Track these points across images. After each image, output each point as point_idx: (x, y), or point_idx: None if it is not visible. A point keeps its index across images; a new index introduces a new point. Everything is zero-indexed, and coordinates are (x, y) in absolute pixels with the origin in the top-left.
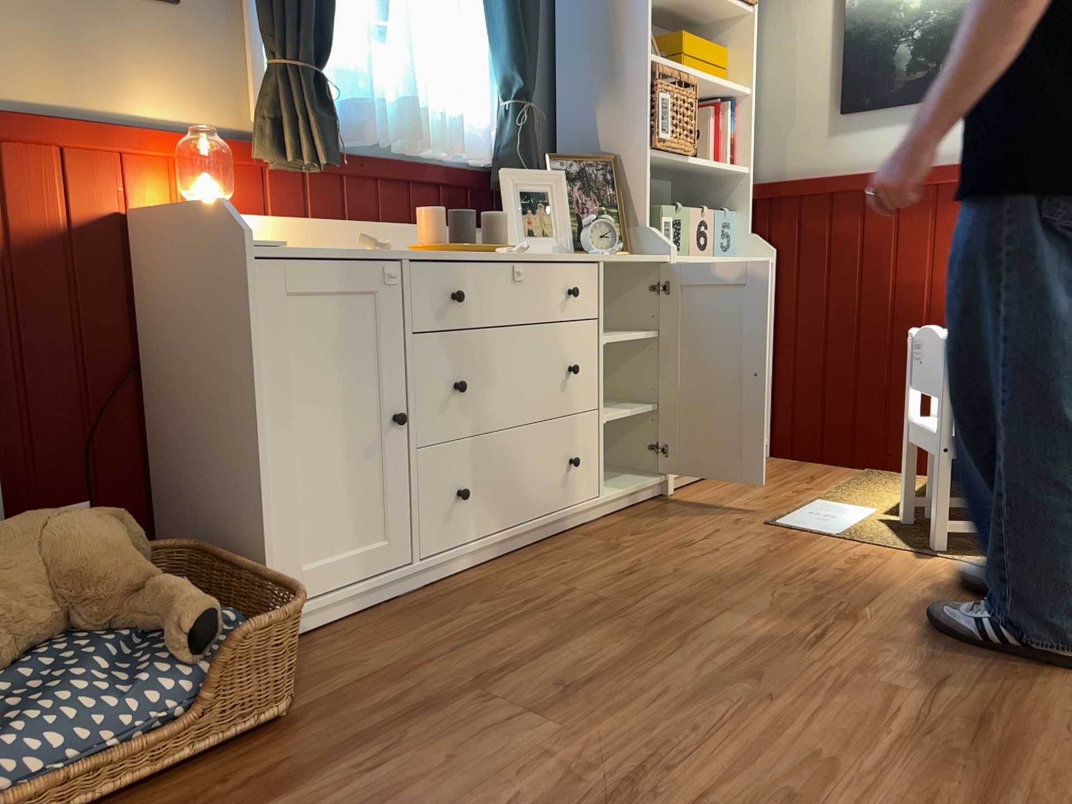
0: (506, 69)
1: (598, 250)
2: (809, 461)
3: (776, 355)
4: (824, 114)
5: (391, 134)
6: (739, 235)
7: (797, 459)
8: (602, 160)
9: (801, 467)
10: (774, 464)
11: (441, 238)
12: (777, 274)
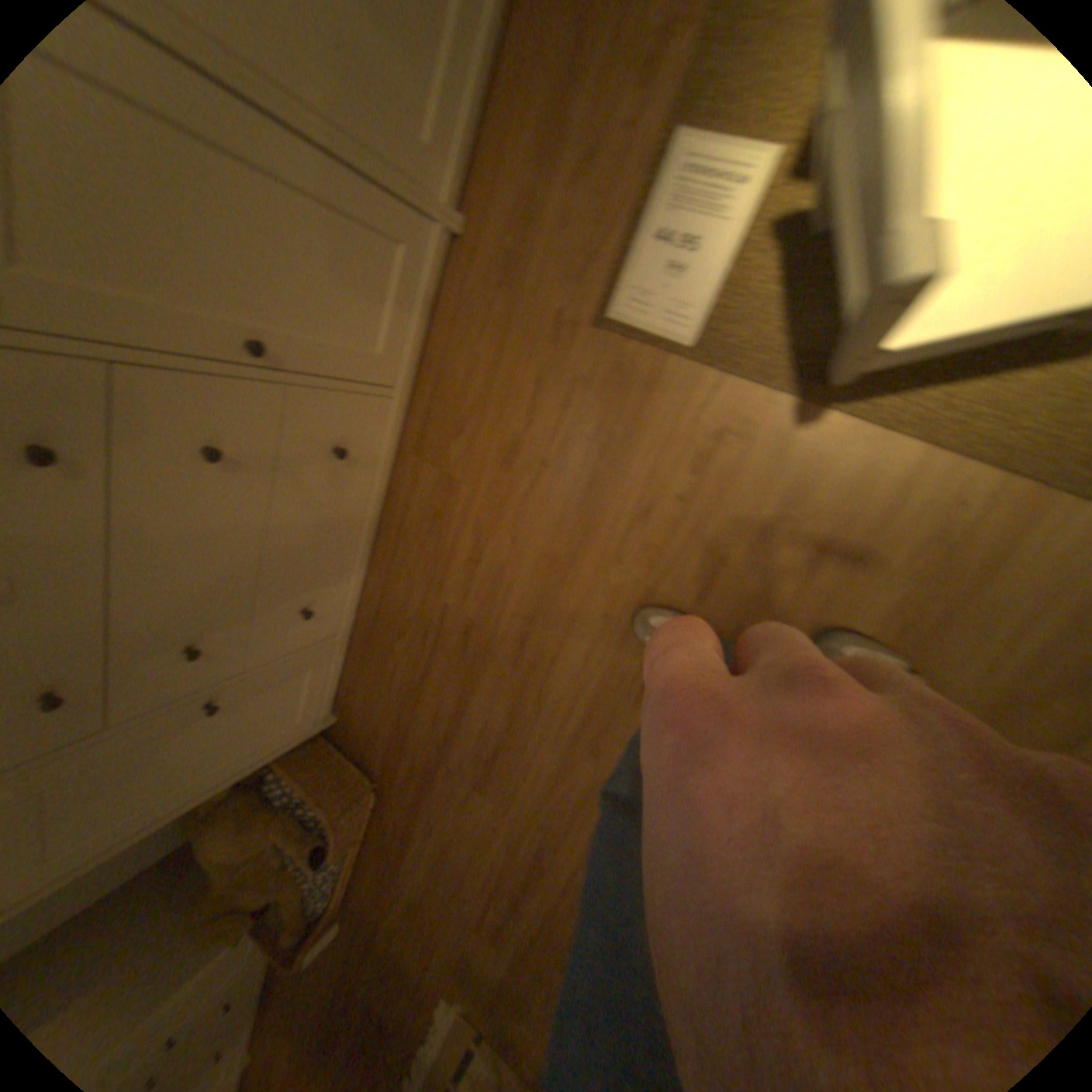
0: None
1: None
2: None
3: None
4: None
5: None
6: None
7: None
8: None
9: None
10: None
11: None
12: None
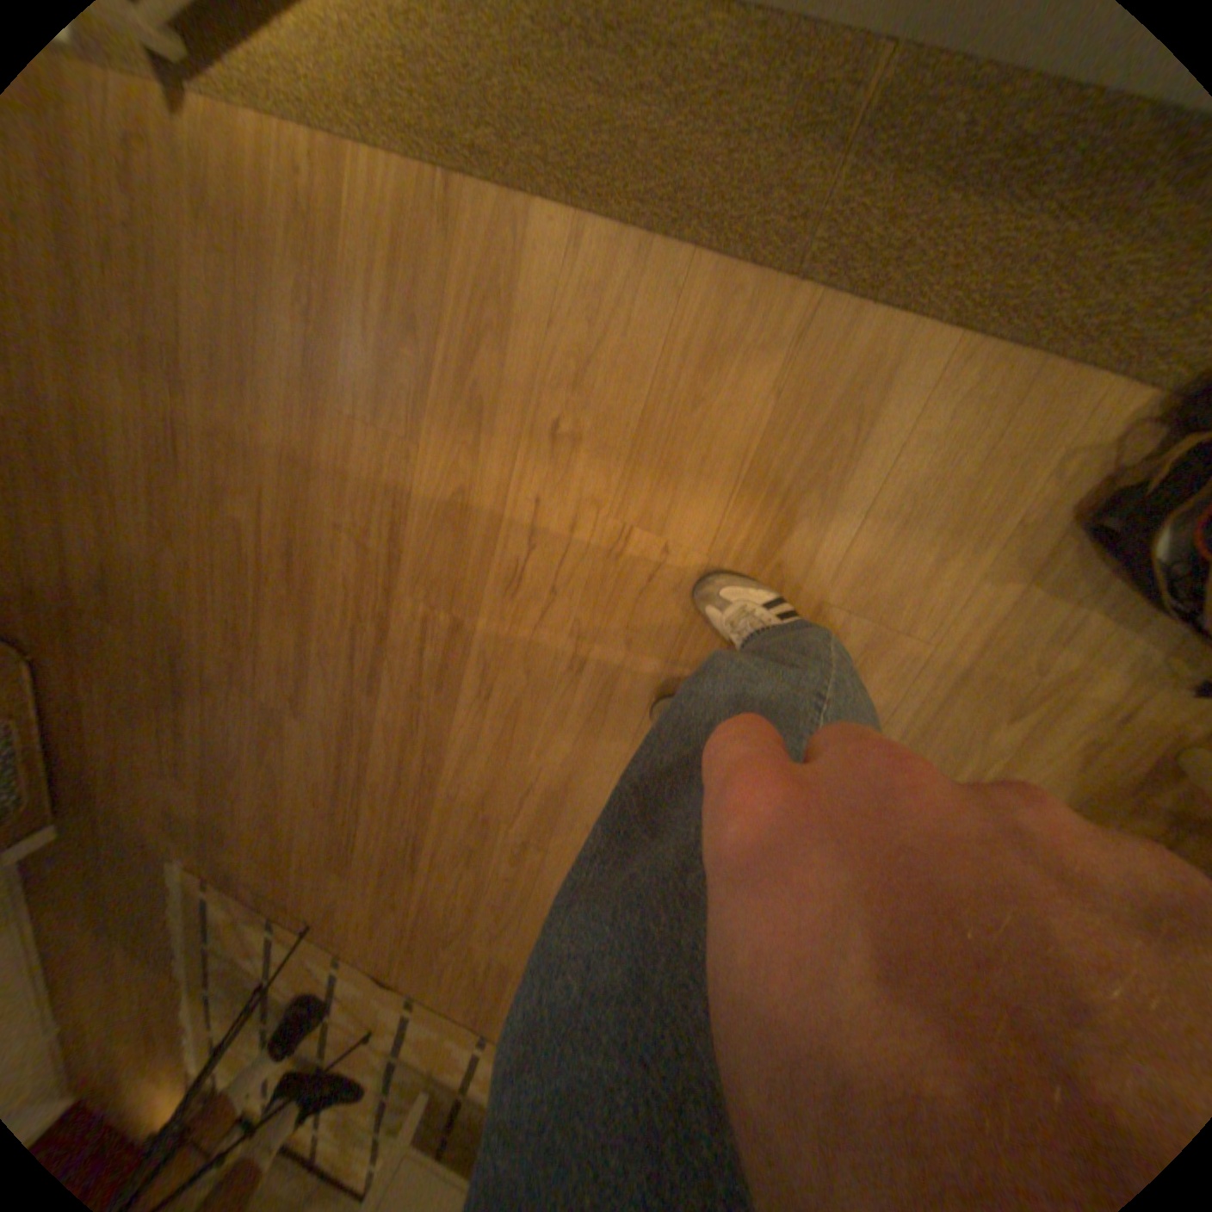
0: None
1: None
2: None
3: None
4: None
5: None
6: None
7: None
8: None
9: None
10: None
11: None
12: None
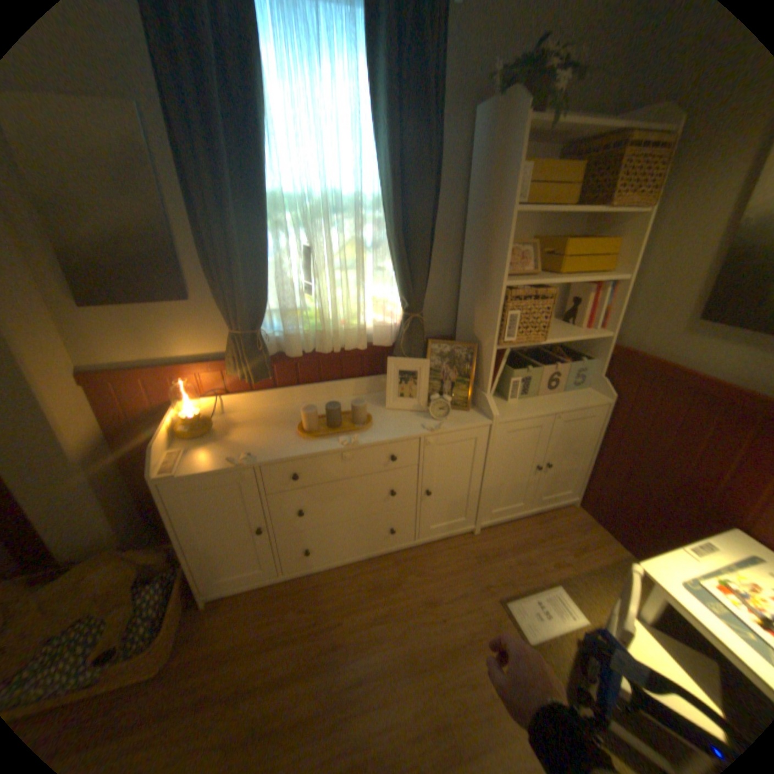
0: (400, 292)
1: (426, 425)
2: (601, 526)
3: (599, 456)
4: (688, 310)
5: (317, 342)
6: (595, 373)
7: (594, 519)
8: (474, 338)
9: (588, 531)
10: (574, 518)
11: (313, 425)
12: (615, 410)
